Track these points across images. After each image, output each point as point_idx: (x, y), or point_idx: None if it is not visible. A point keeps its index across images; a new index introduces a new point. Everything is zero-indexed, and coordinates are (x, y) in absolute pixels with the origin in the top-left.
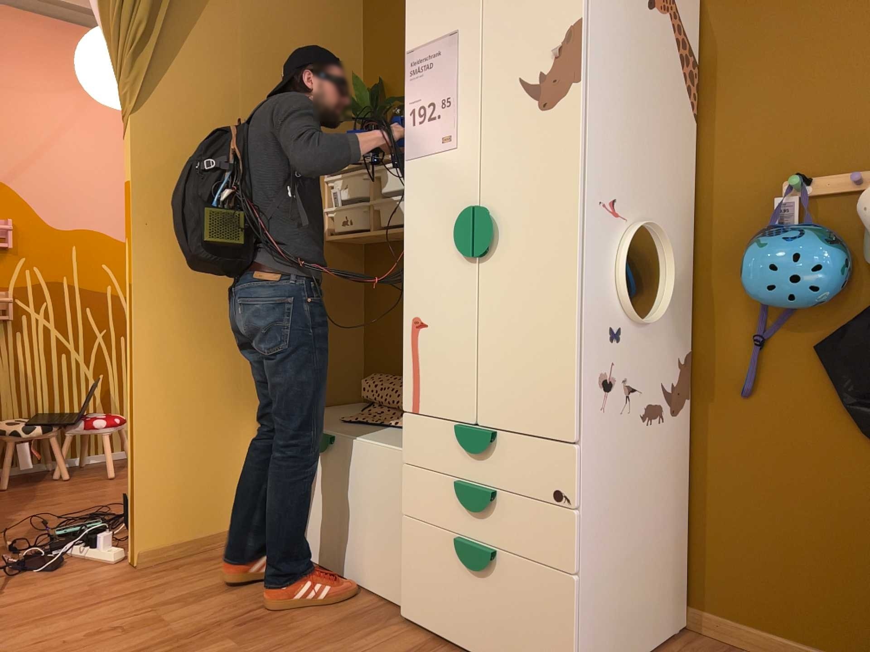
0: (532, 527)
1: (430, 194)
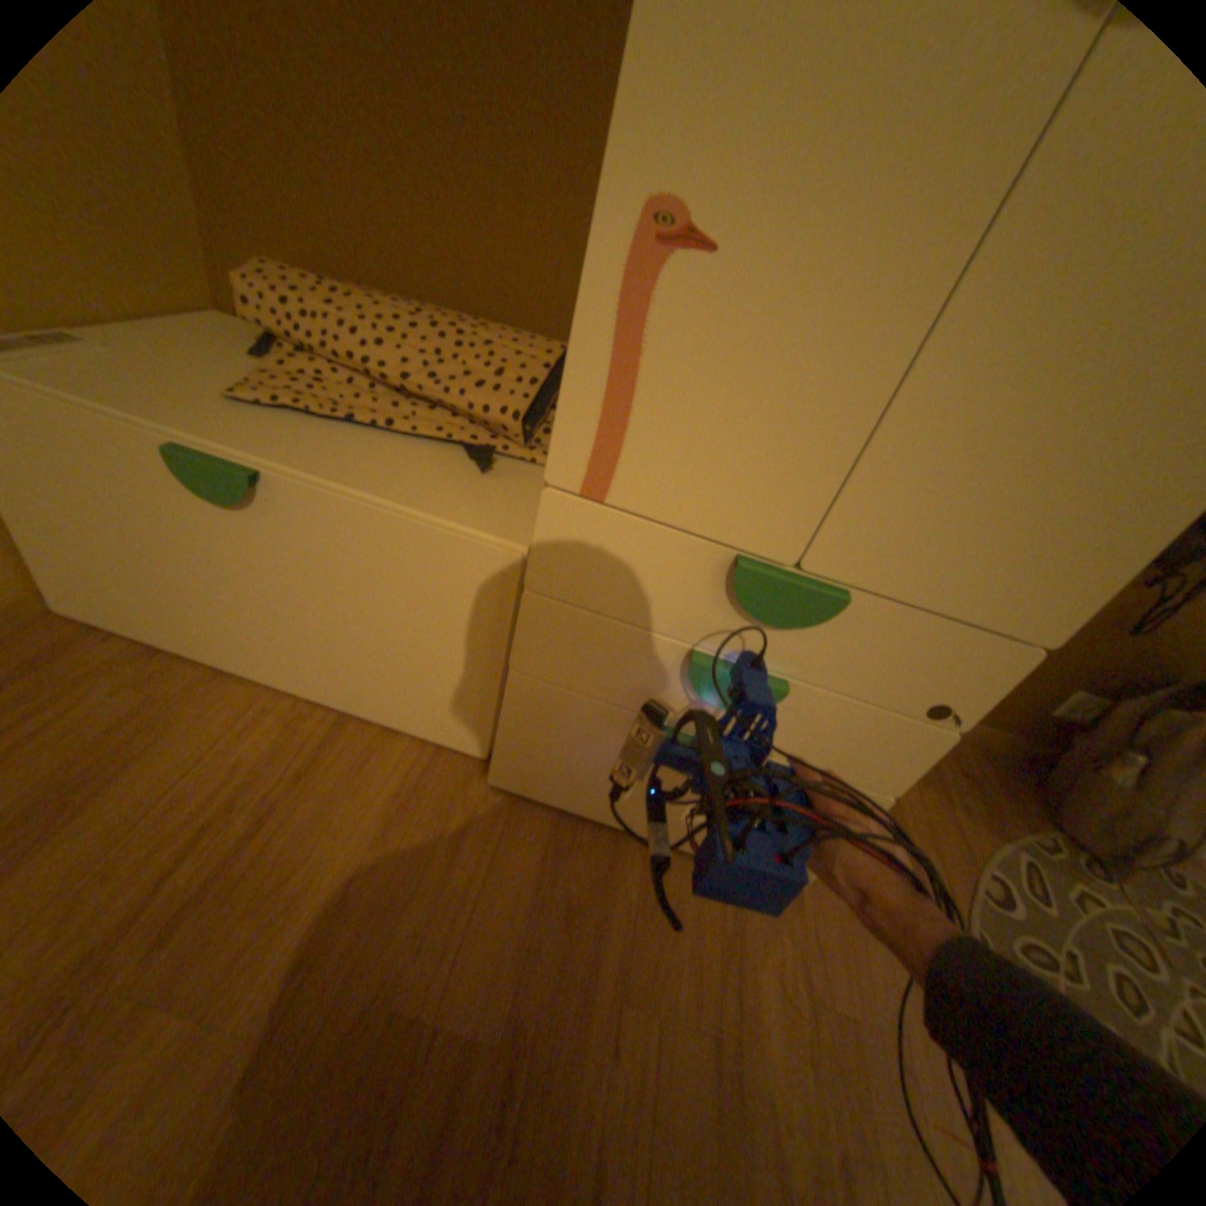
0: (844, 734)
1: None
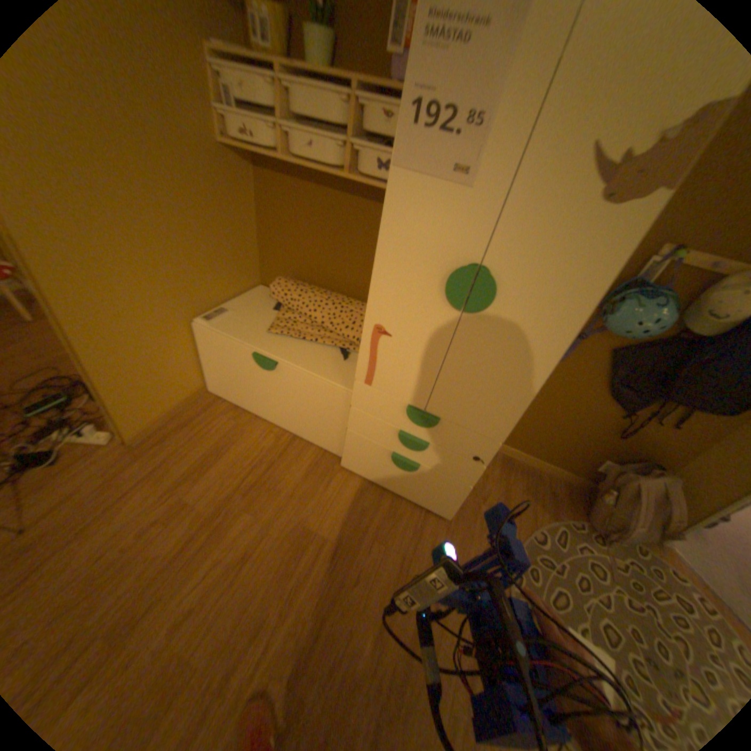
0: (450, 463)
1: (420, 225)
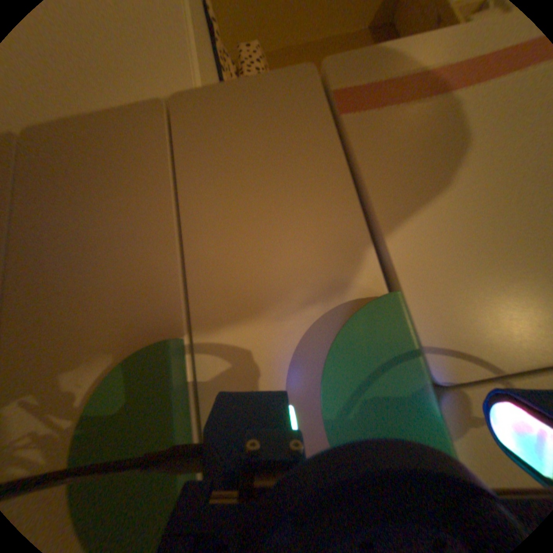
0: None
1: None
